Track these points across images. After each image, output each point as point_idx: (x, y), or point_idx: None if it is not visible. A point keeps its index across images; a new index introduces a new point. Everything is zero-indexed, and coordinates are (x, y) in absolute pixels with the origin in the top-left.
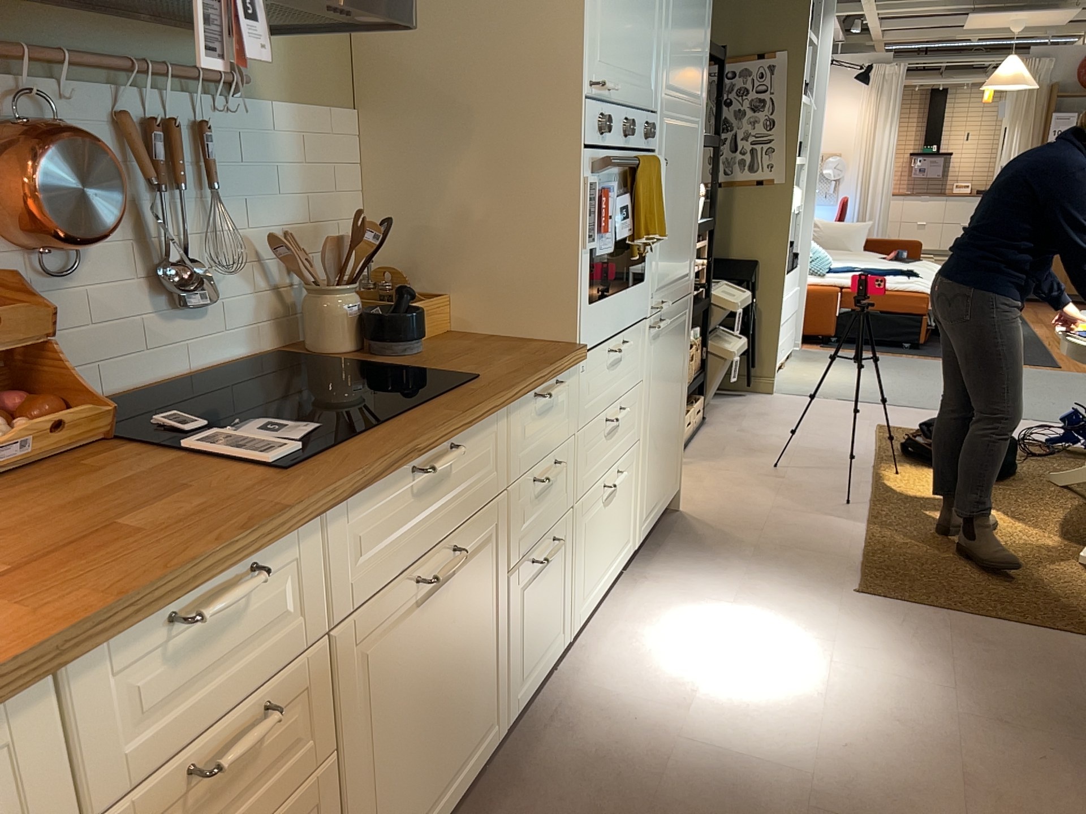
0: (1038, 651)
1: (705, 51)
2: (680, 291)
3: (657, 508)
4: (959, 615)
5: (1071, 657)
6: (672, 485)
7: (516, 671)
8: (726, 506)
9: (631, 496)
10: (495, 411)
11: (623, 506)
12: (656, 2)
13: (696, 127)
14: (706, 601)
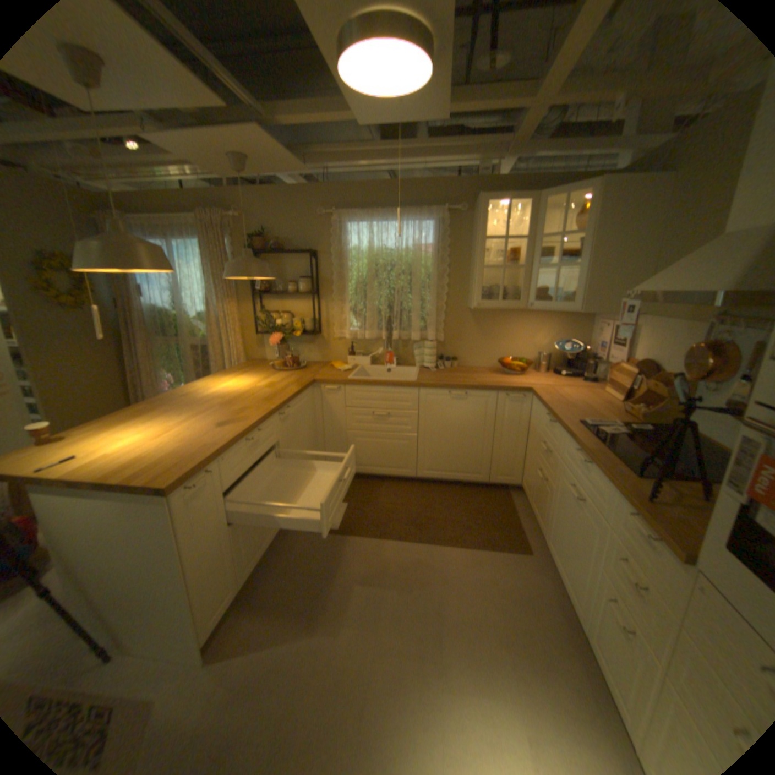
0: None
1: None
2: None
3: None
4: None
5: None
6: None
7: (596, 628)
8: None
9: None
10: (603, 474)
11: None
12: None
13: None
14: None
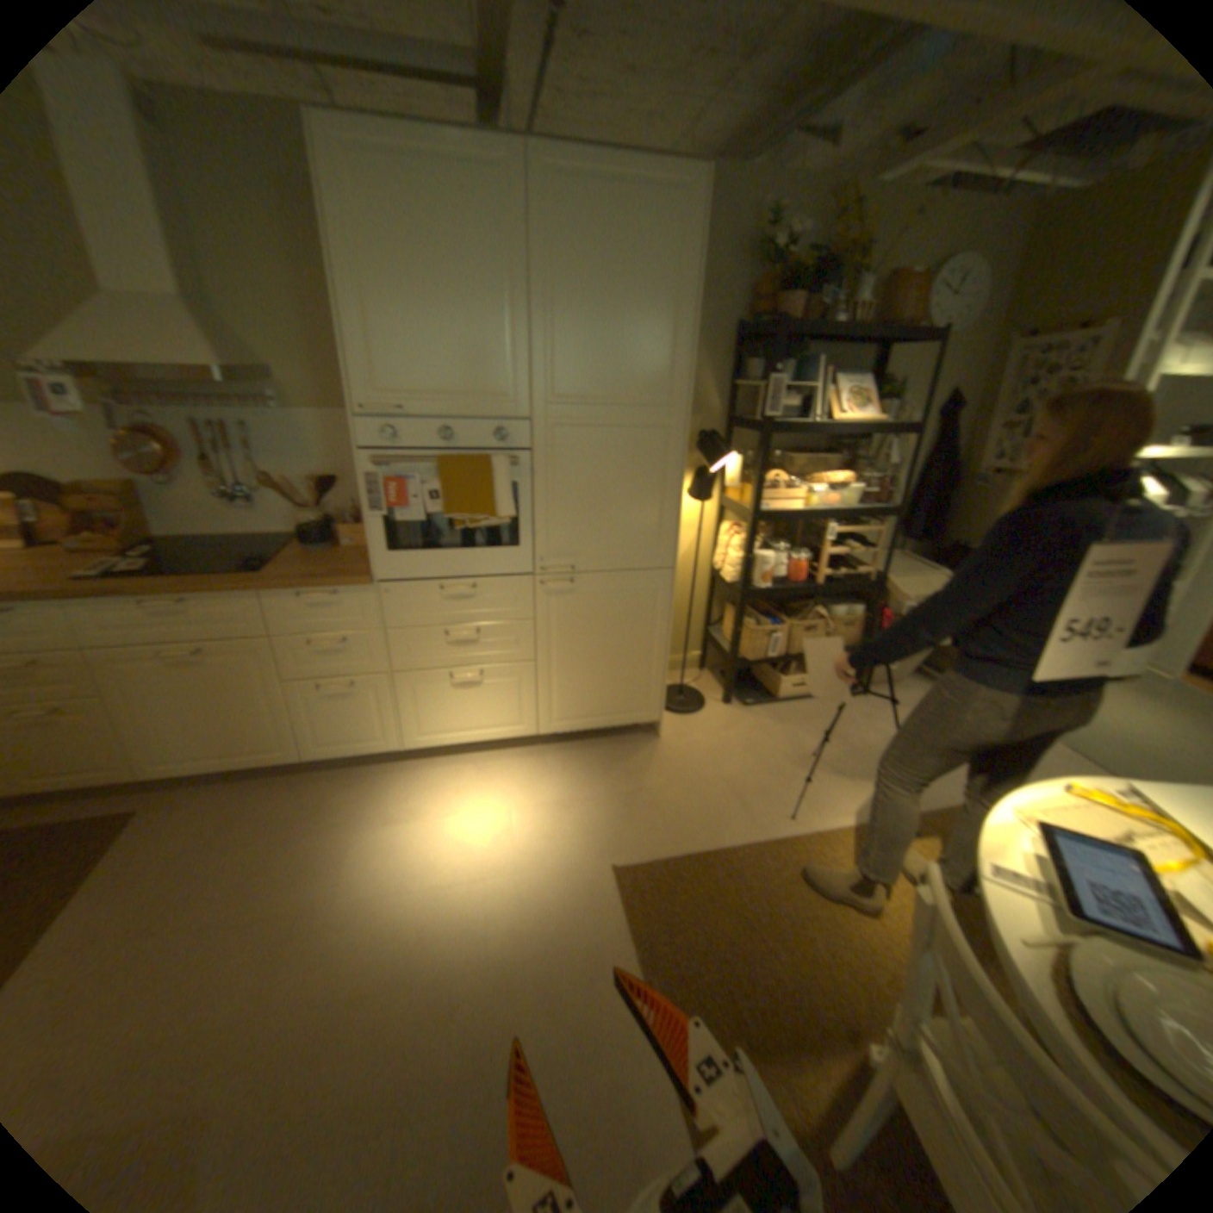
0: (604, 1035)
1: (674, 355)
2: (622, 564)
3: (588, 720)
4: (632, 953)
5: (614, 1071)
6: (631, 712)
7: (304, 737)
8: (692, 756)
9: (515, 695)
10: (220, 592)
11: (496, 698)
12: (500, 330)
13: (654, 426)
14: (525, 793)
